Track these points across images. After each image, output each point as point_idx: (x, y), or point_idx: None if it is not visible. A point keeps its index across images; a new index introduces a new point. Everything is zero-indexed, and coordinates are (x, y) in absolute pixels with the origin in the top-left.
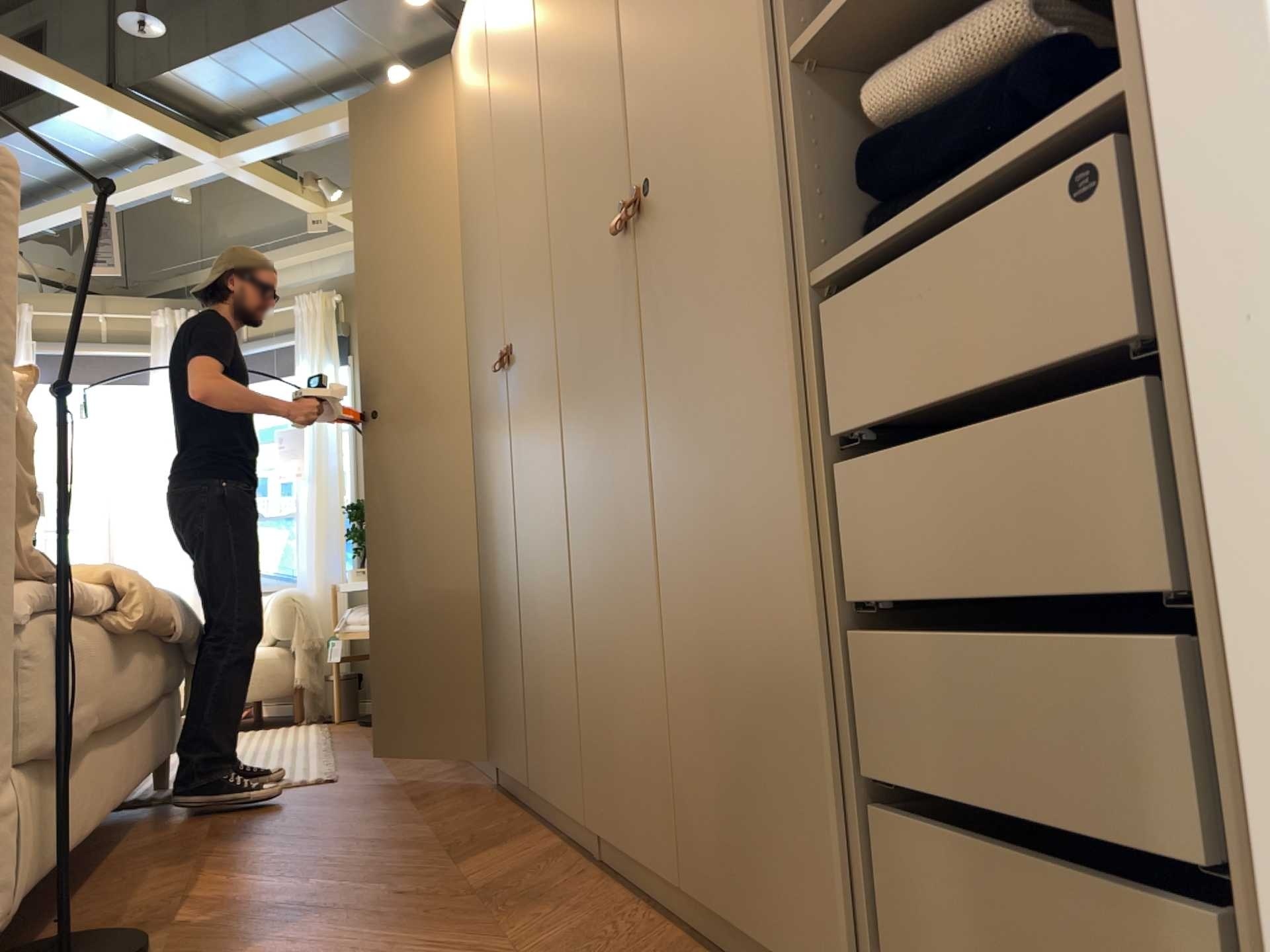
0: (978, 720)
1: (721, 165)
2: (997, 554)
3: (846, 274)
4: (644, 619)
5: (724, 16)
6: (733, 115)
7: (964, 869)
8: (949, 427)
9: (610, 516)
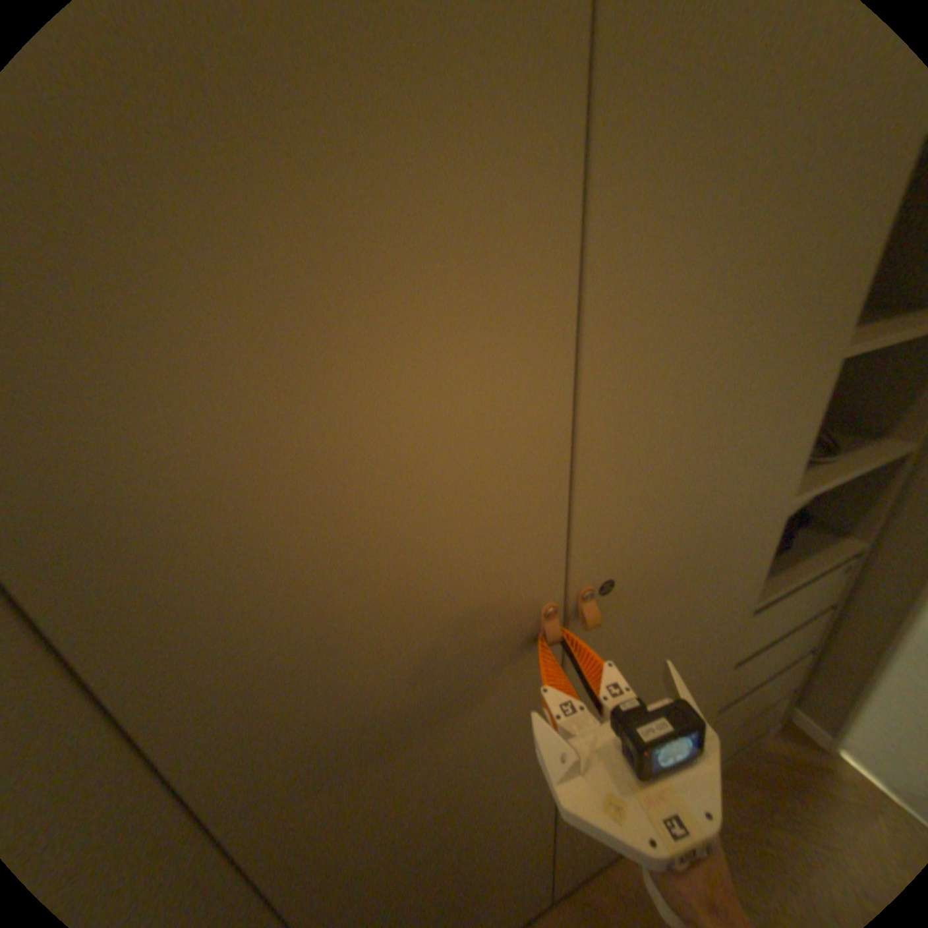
0: (768, 706)
1: (740, 565)
2: (793, 664)
3: (780, 605)
4: (530, 859)
5: (790, 460)
6: (766, 534)
7: (744, 740)
8: (794, 641)
9: (459, 861)
